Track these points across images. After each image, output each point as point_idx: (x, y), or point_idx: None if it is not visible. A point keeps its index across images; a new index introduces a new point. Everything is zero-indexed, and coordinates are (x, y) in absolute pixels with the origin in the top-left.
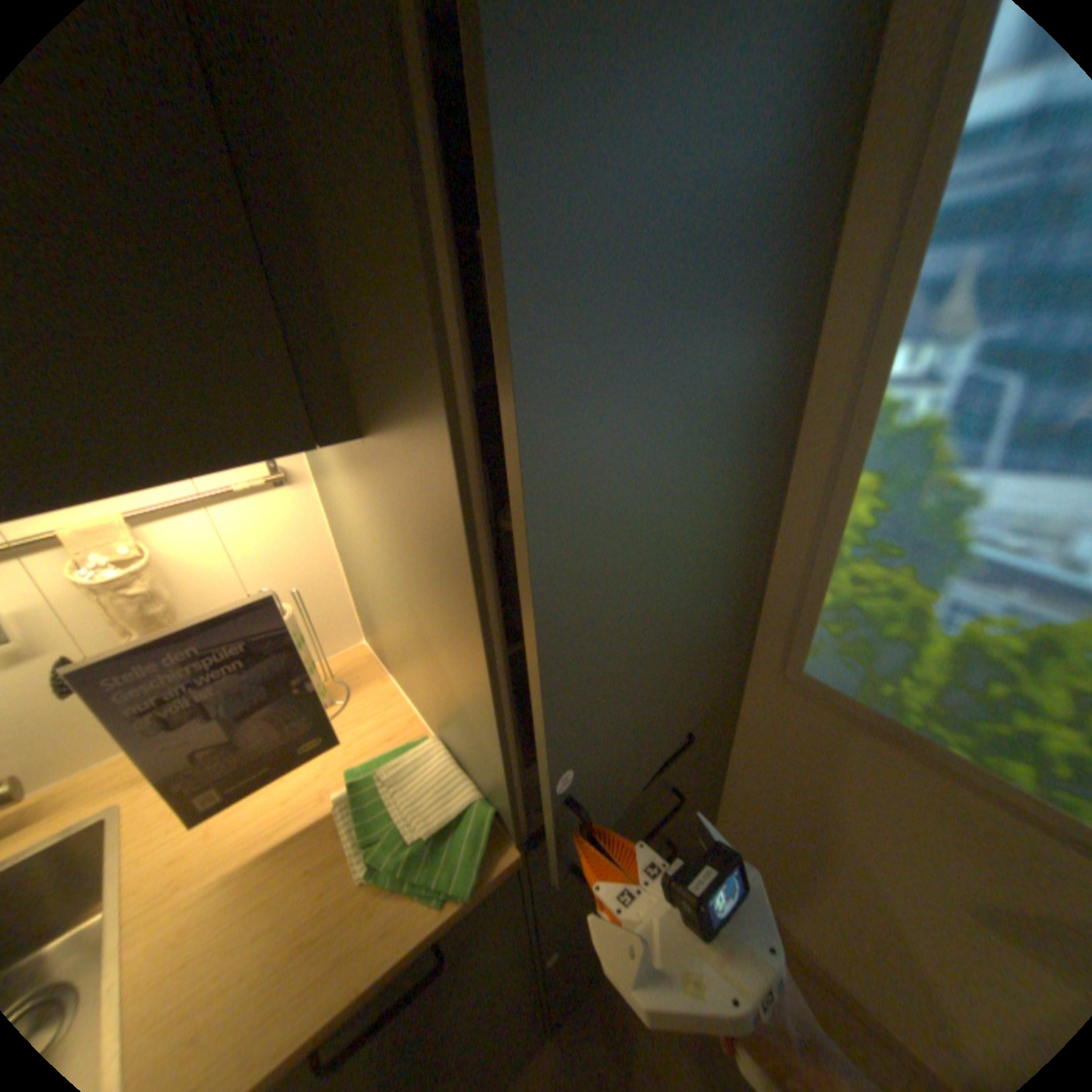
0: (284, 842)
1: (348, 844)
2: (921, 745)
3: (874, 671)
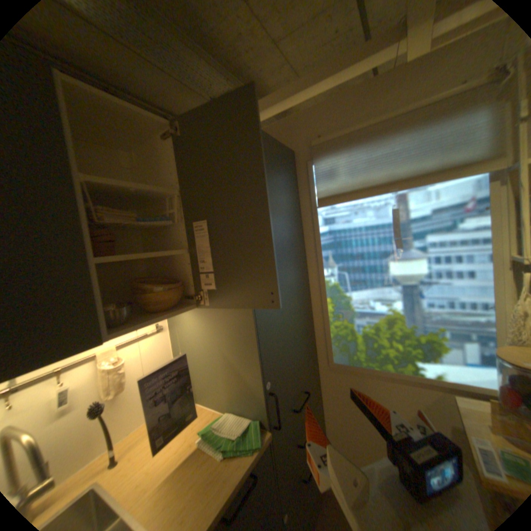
0: (182, 462)
1: (208, 453)
2: (368, 372)
3: (350, 354)
